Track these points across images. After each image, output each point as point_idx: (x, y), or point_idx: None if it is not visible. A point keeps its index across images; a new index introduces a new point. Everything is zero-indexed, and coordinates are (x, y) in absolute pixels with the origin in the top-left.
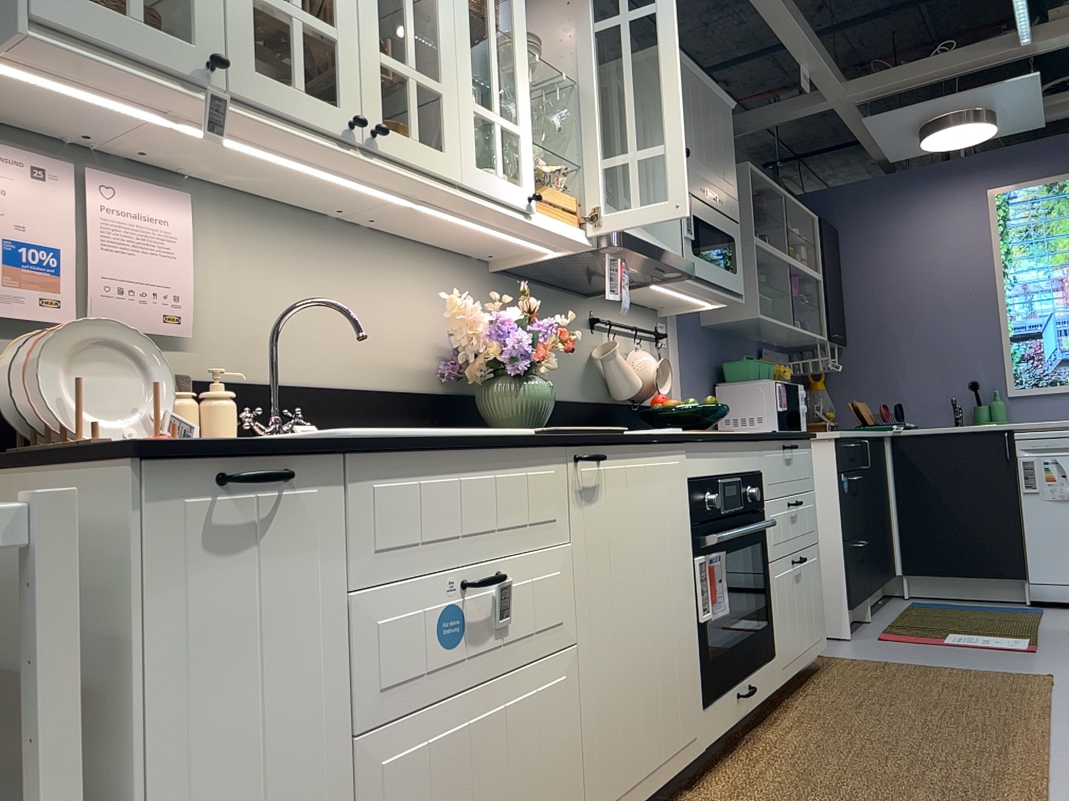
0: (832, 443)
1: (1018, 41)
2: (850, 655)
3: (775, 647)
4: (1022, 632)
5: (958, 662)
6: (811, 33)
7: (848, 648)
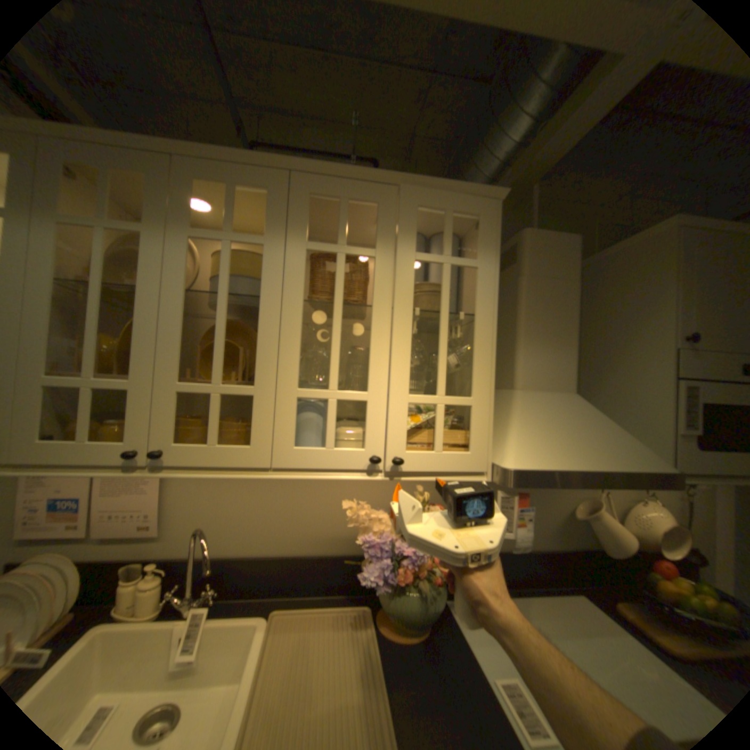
0: None
1: None
2: None
3: None
4: None
5: None
6: None
7: None
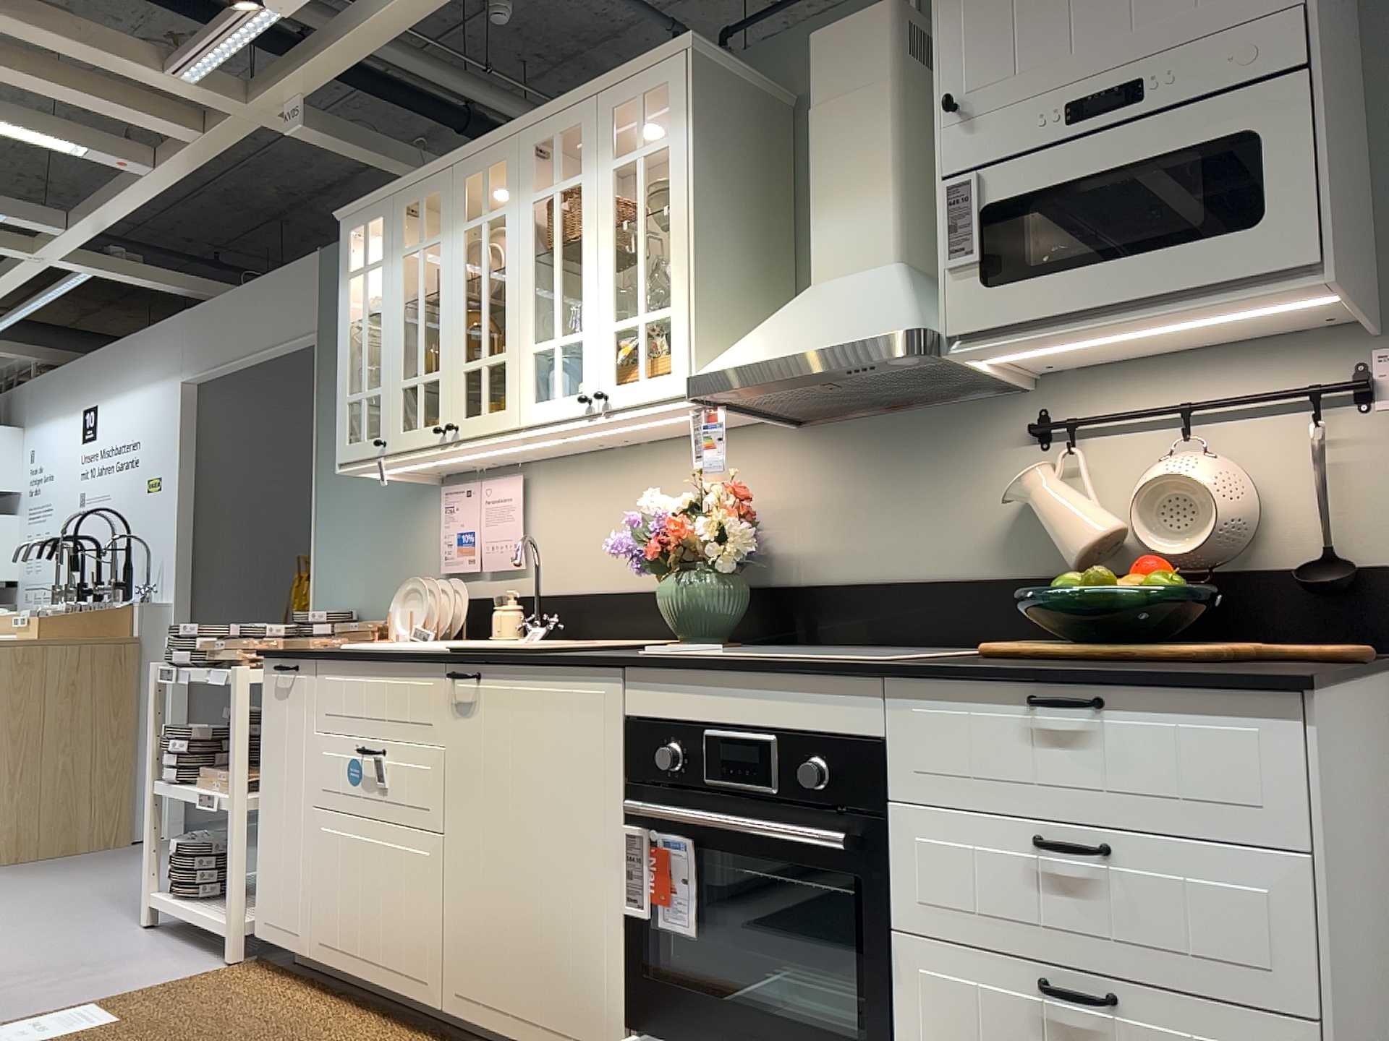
0: None
1: None
2: None
3: None
4: None
5: None
6: None
7: None
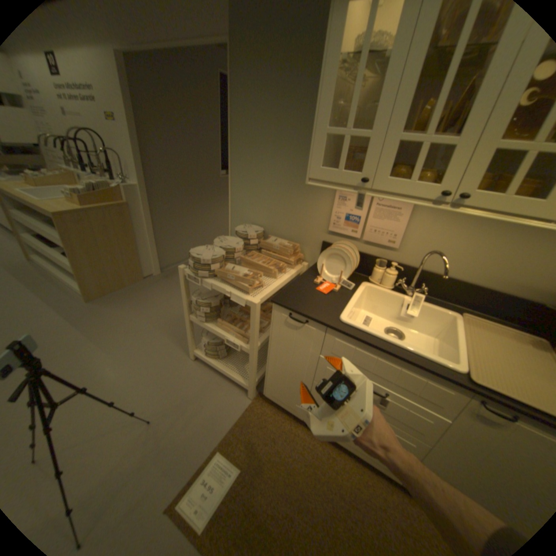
0: None
1: None
2: None
3: None
4: None
5: None
6: None
7: None
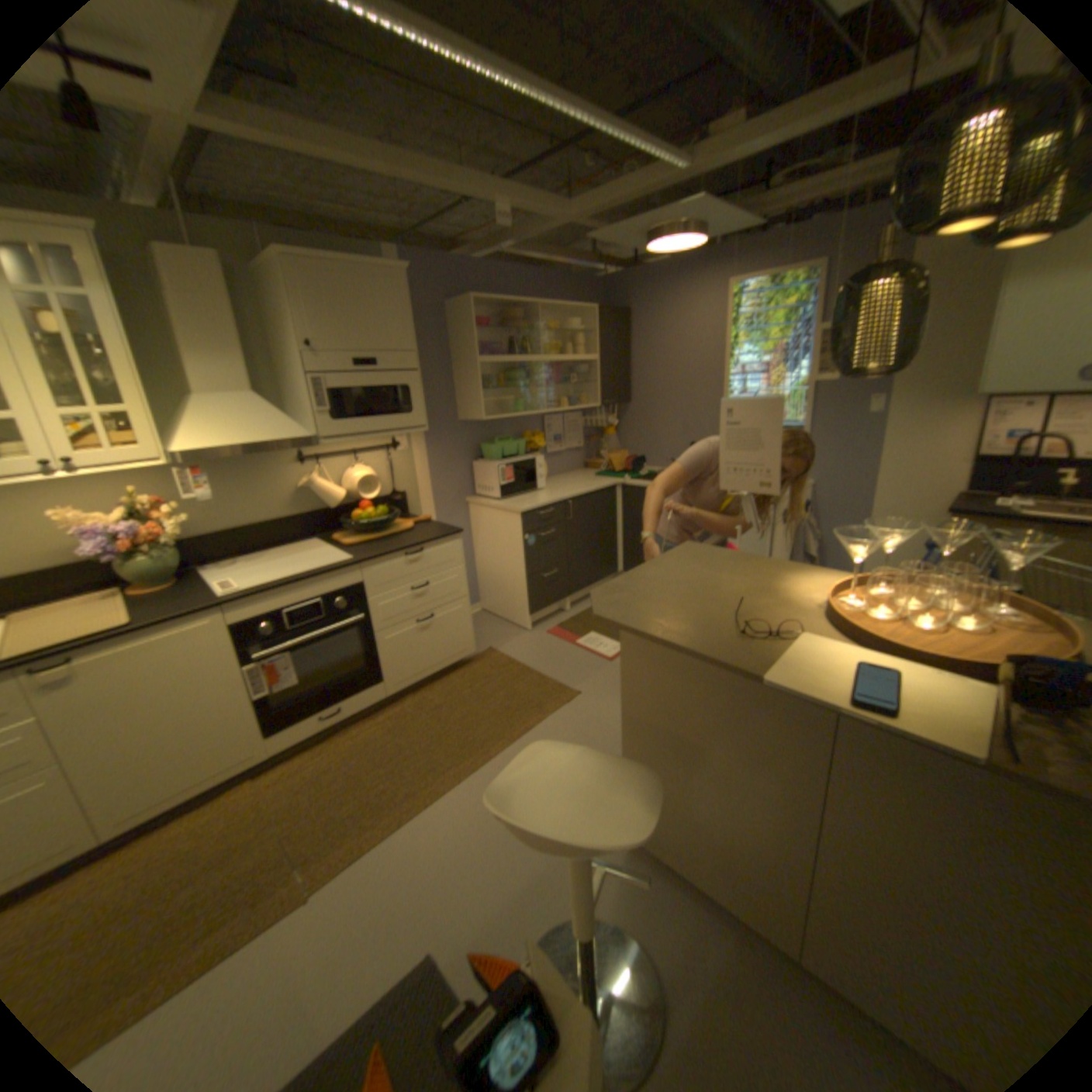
0: (520, 515)
1: (676, 164)
2: (509, 648)
3: (385, 677)
4: None
5: (553, 667)
6: (484, 175)
7: (517, 641)
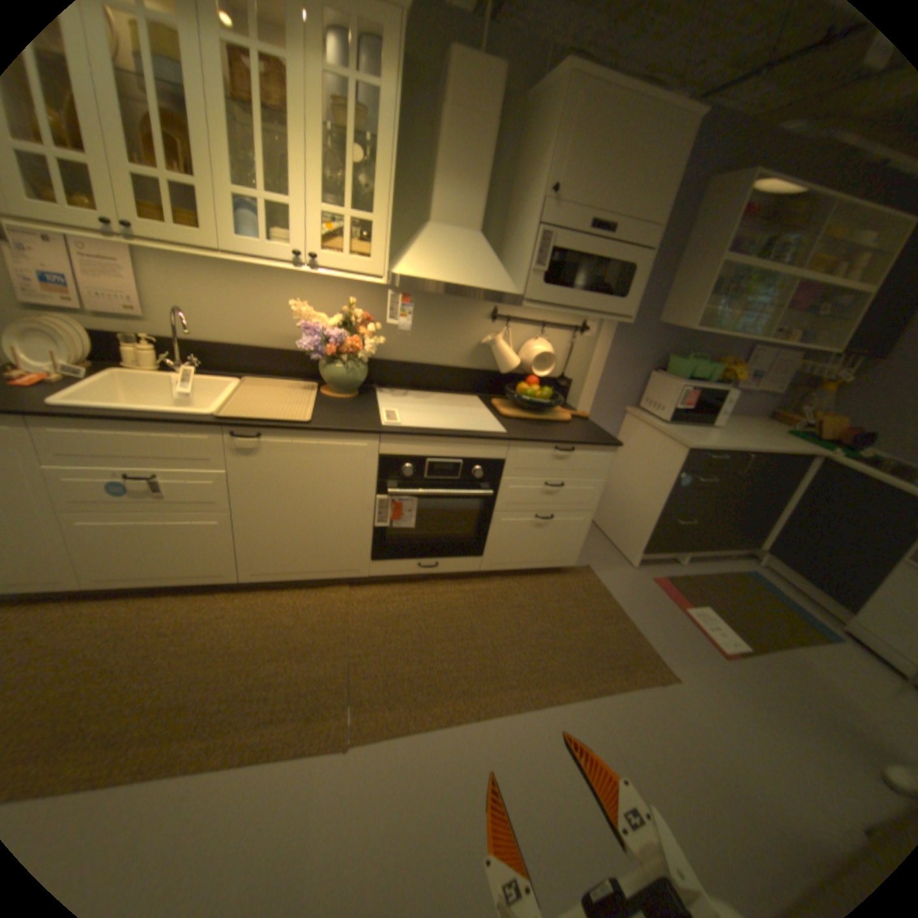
0: (686, 449)
1: None
2: (606, 577)
3: (484, 552)
4: (764, 644)
5: (651, 627)
6: None
7: (617, 572)
